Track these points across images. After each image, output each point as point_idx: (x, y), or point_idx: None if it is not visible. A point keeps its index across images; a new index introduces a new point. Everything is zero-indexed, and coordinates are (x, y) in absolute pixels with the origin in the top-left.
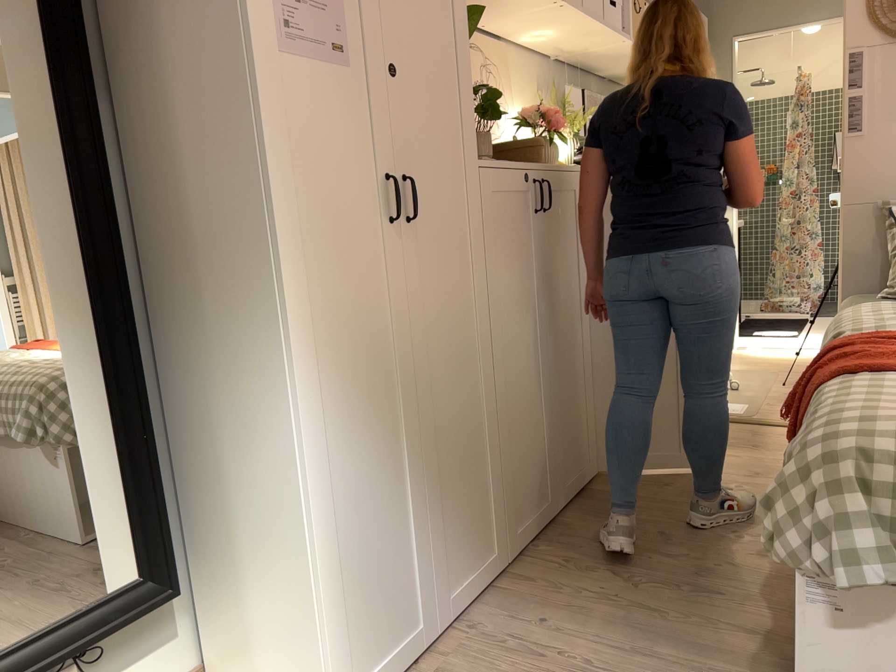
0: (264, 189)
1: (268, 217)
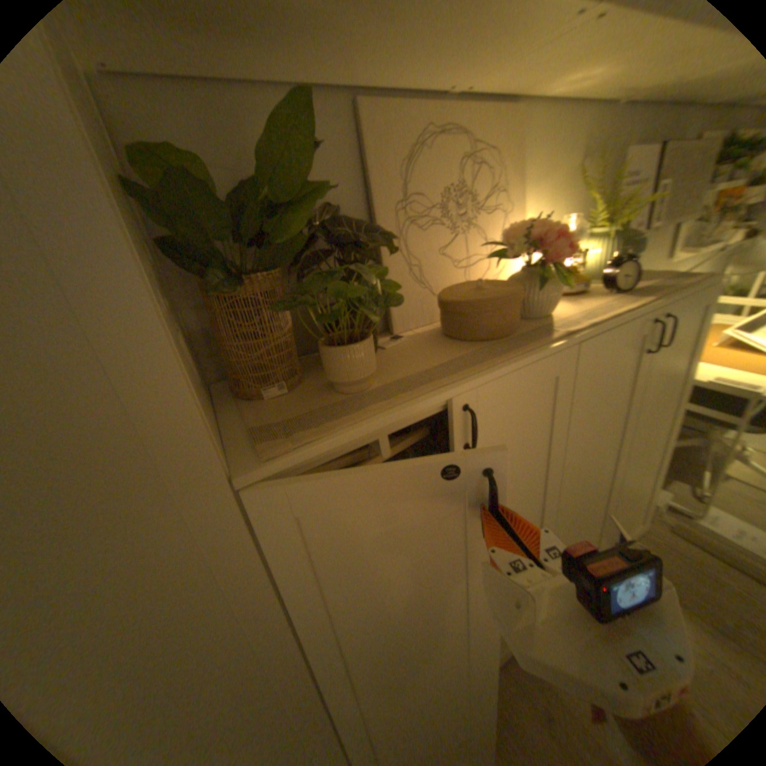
0: None
1: None
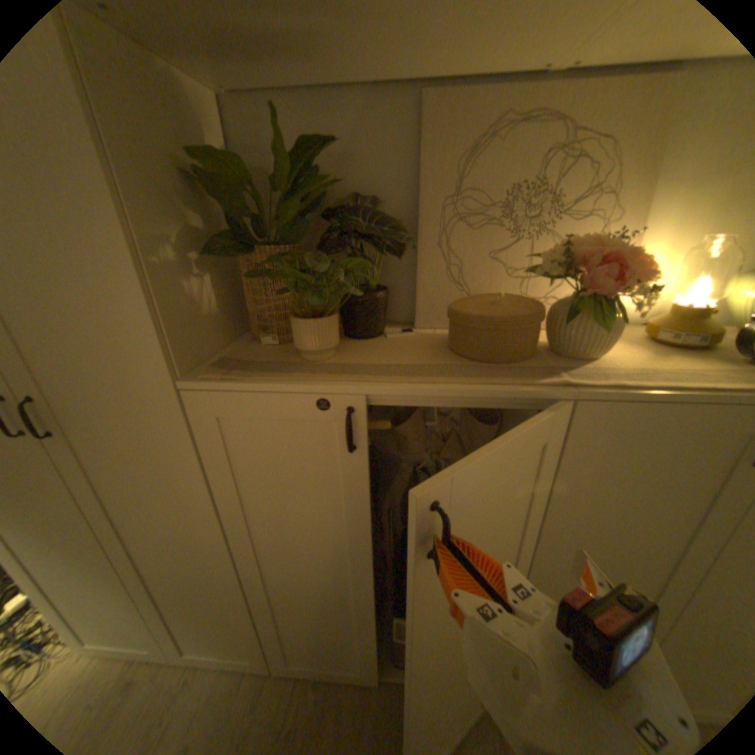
0: None
1: None
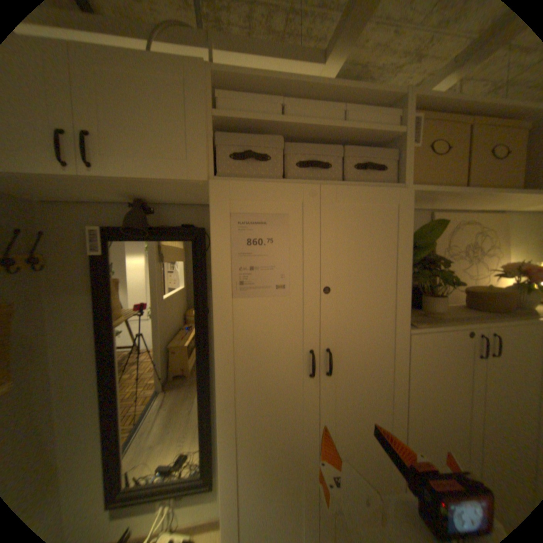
0: (216, 368)
1: (217, 381)
